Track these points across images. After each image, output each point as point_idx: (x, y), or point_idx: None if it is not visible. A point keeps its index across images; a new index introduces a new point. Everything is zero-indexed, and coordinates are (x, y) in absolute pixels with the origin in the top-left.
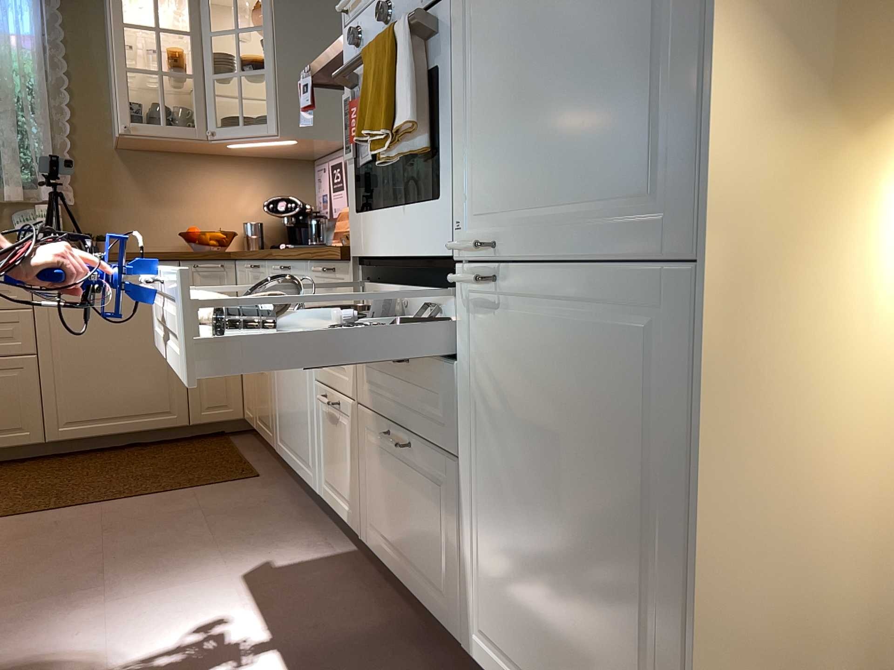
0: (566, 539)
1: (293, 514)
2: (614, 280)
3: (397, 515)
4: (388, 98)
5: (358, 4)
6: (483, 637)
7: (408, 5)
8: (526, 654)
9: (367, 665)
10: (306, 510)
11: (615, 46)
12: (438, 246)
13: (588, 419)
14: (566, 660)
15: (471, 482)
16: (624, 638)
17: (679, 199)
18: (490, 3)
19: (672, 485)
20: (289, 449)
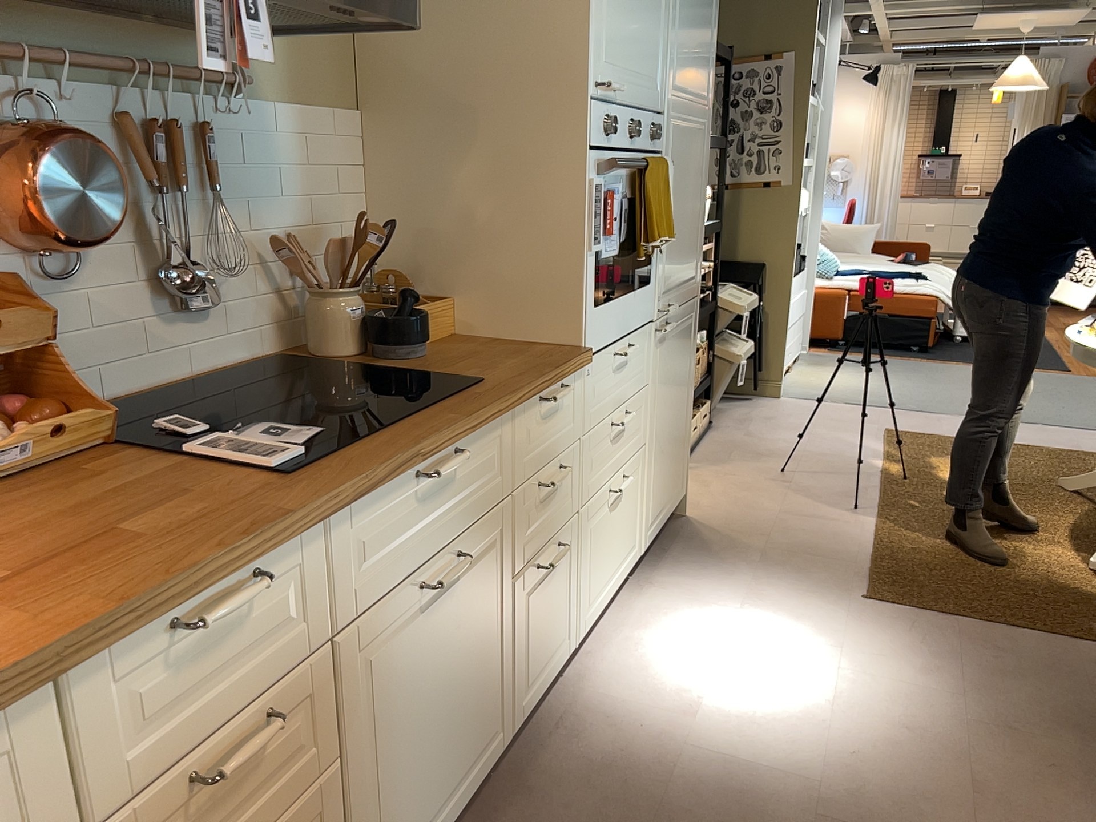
0: (673, 422)
1: (505, 819)
2: (686, 307)
3: (609, 547)
4: (665, 216)
5: (606, 95)
6: (648, 525)
7: (642, 141)
8: (661, 496)
9: (661, 618)
10: (482, 816)
11: (692, 222)
12: (646, 316)
13: (680, 365)
14: (670, 473)
15: (650, 446)
16: (680, 436)
17: (695, 276)
18: (672, 178)
19: (689, 369)
20: (429, 816)
